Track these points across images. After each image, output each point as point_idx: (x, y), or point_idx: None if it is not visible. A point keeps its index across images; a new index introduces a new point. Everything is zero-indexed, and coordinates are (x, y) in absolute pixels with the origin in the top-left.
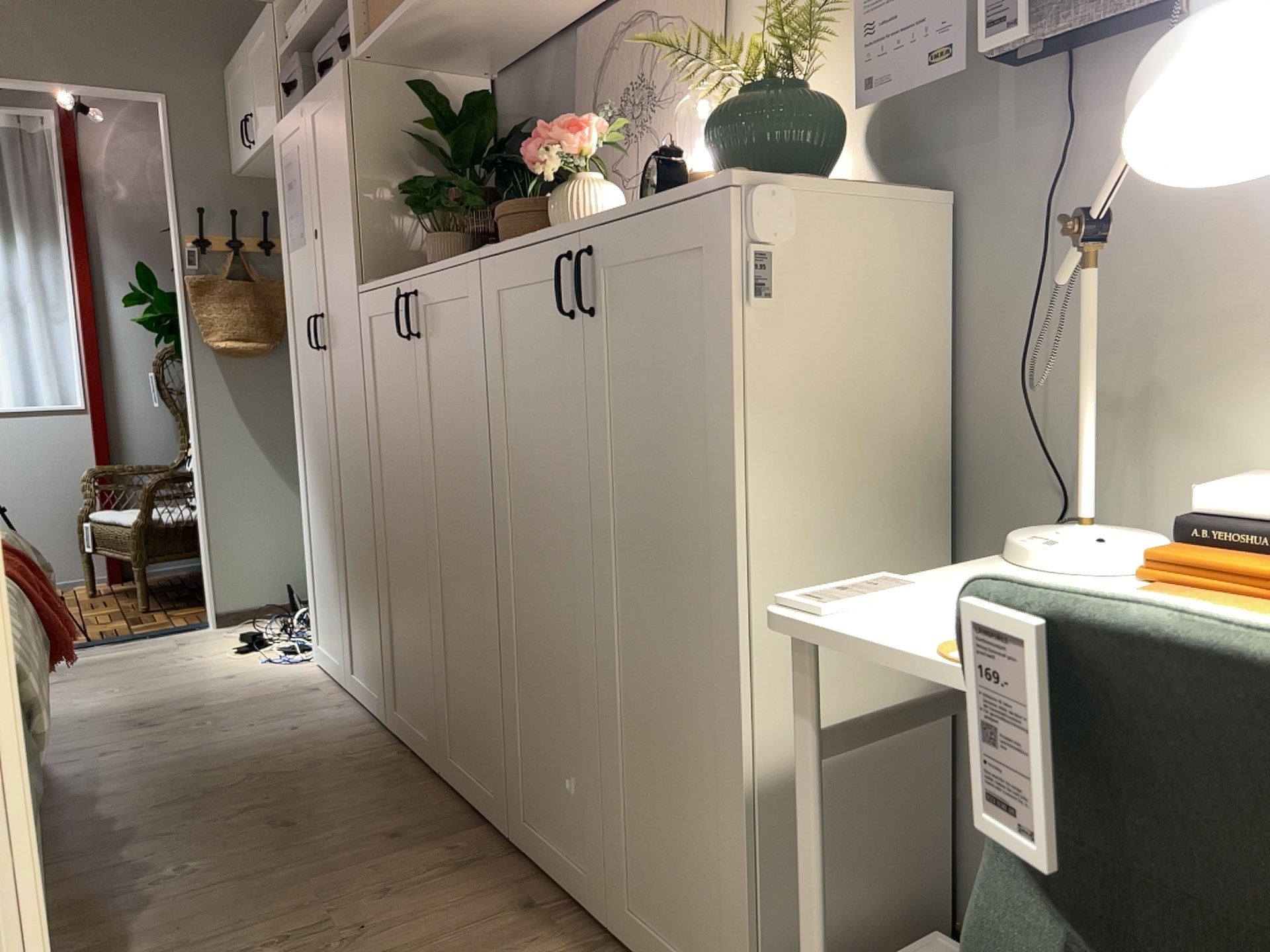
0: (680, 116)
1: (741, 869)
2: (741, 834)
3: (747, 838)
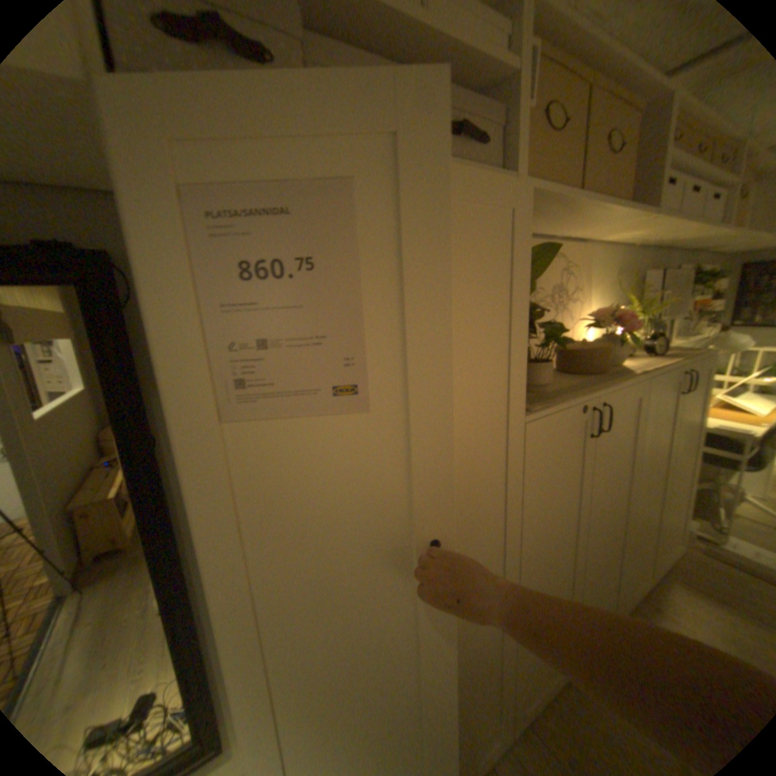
0: (586, 309)
1: (691, 510)
2: (692, 502)
3: (693, 501)
